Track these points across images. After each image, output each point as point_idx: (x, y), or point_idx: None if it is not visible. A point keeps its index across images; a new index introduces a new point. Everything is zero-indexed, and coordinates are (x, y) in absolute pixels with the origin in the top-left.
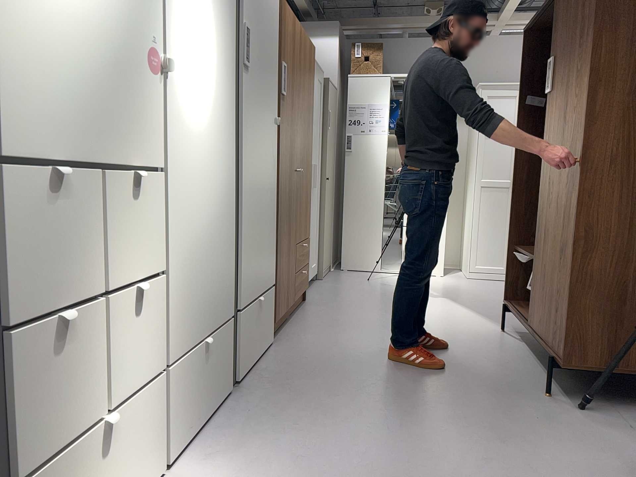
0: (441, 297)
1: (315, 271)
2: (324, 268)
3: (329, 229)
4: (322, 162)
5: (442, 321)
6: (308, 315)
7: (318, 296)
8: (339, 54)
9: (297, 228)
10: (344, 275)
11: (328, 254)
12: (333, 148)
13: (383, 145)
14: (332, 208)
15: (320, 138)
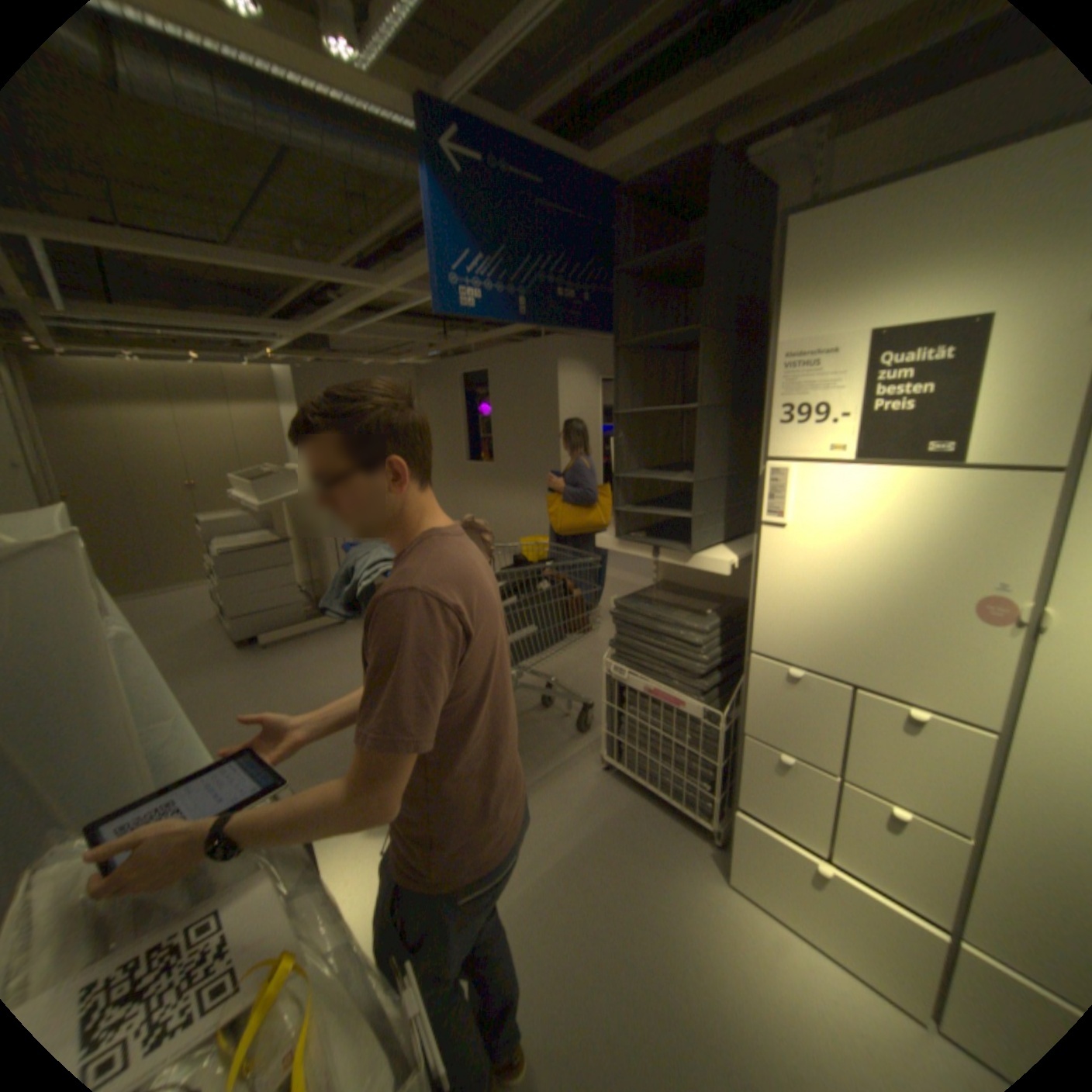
0: None
1: None
2: None
3: None
4: None
5: None
6: None
7: None
8: None
9: None
10: None
11: None
12: None
13: None
14: None
15: None
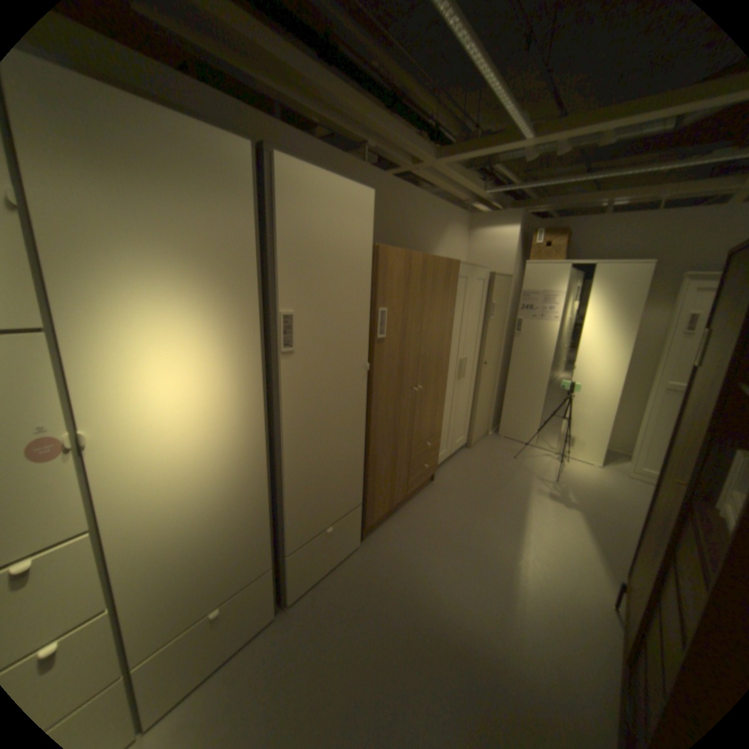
0: (577, 508)
1: (463, 442)
2: (474, 439)
3: (487, 403)
4: (481, 349)
5: (550, 559)
6: (423, 504)
7: (451, 474)
8: (520, 240)
9: (416, 435)
10: (496, 444)
11: (483, 424)
12: (499, 332)
13: (553, 332)
14: (493, 385)
15: (479, 330)
